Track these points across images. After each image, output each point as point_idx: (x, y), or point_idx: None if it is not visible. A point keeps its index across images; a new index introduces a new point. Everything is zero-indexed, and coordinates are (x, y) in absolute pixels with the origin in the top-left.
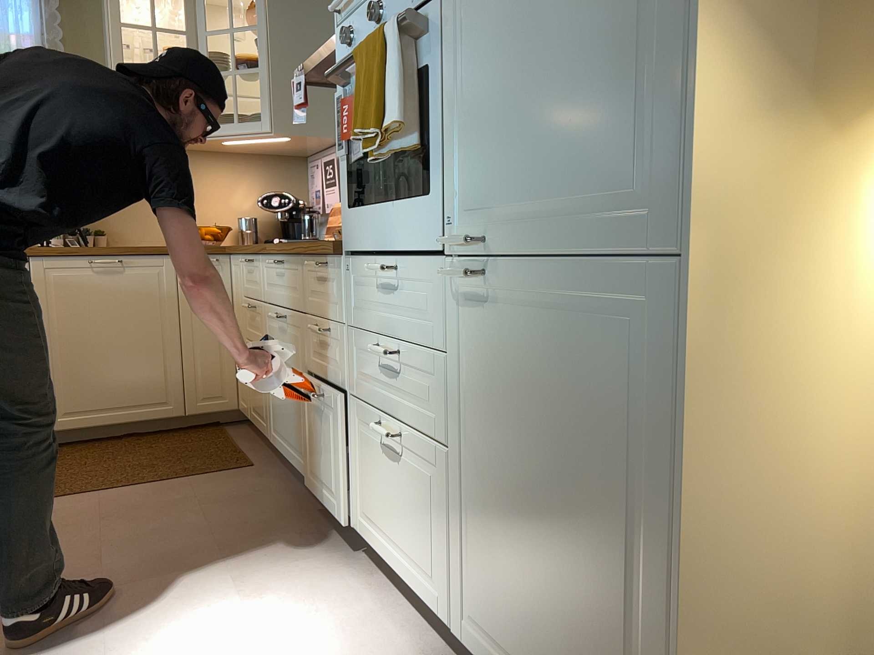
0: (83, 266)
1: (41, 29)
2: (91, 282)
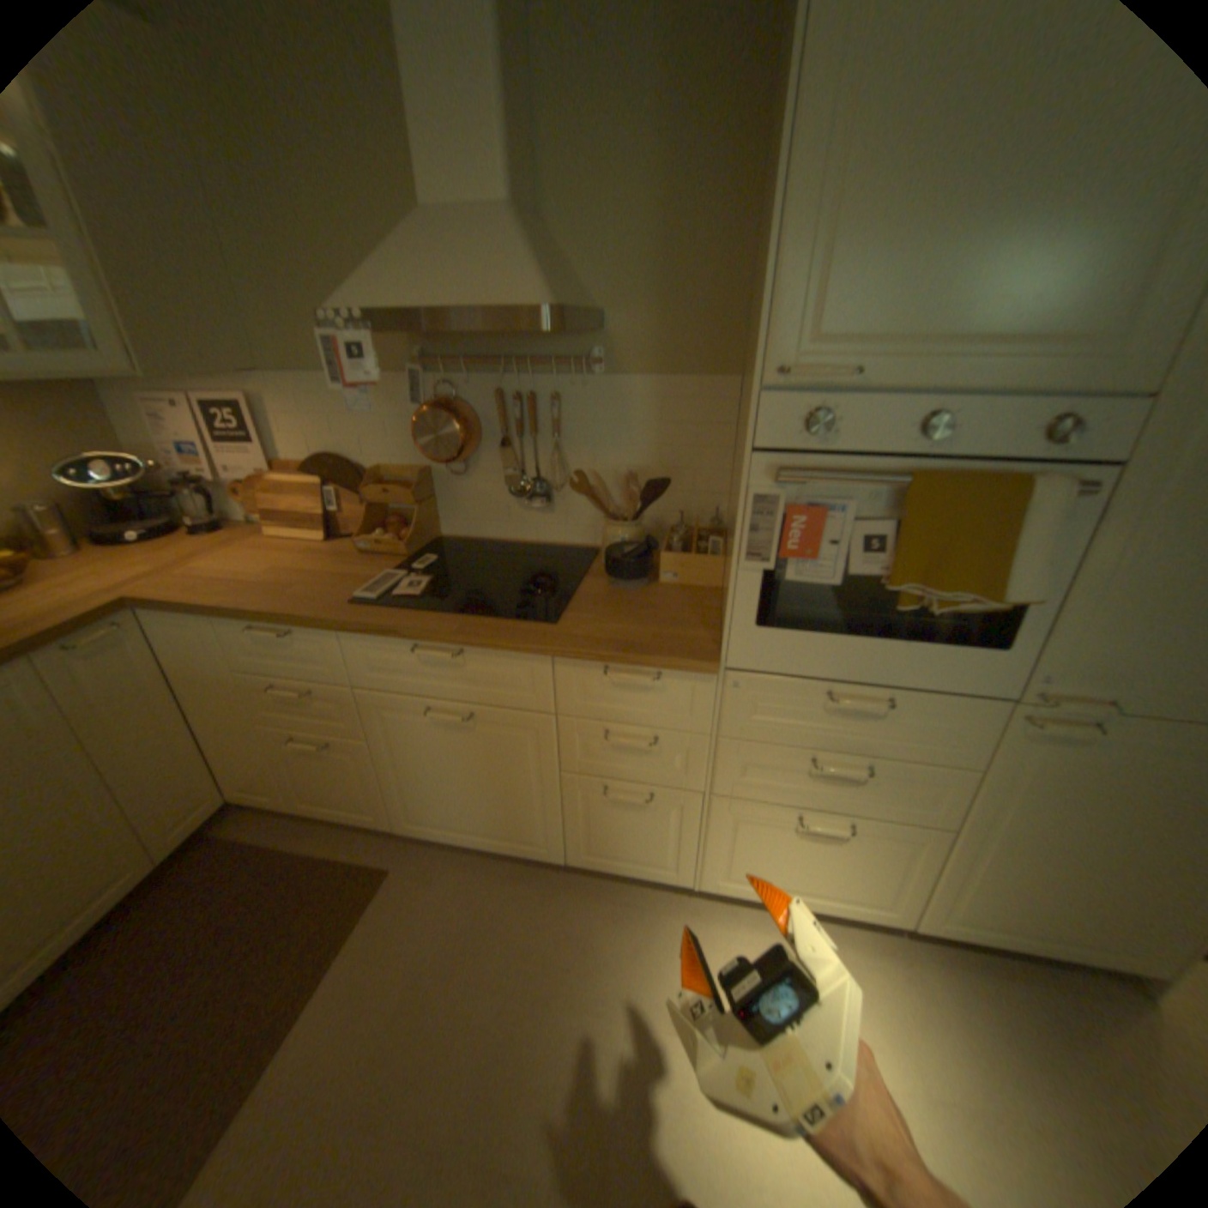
0: None
1: None
2: None
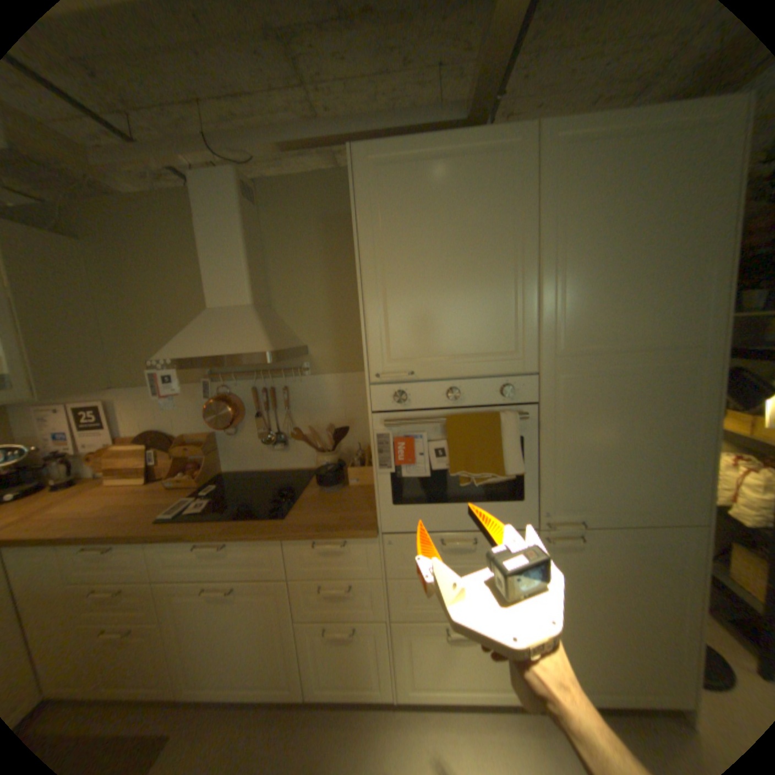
0: None
1: None
2: None
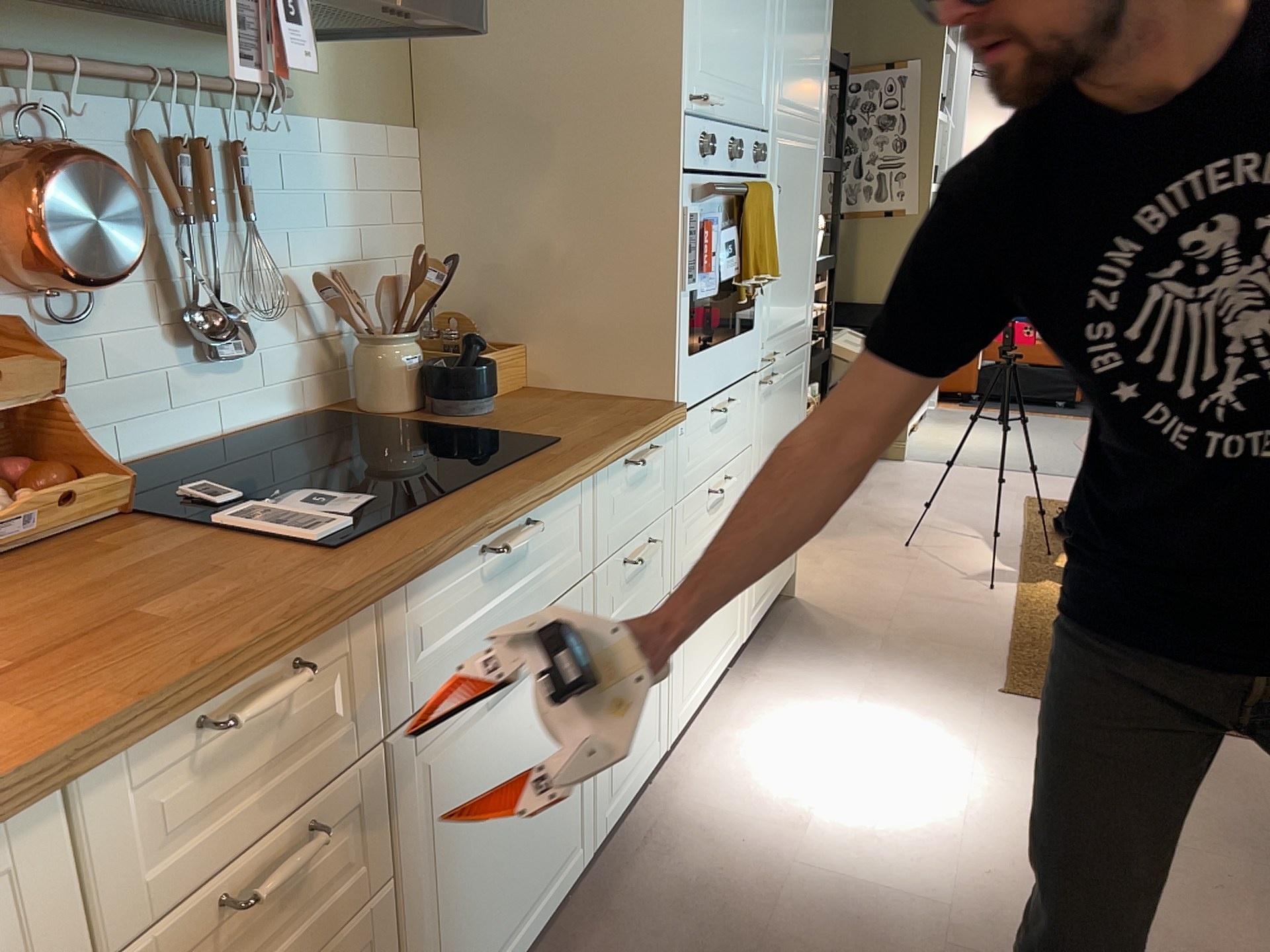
0: None
1: None
2: None
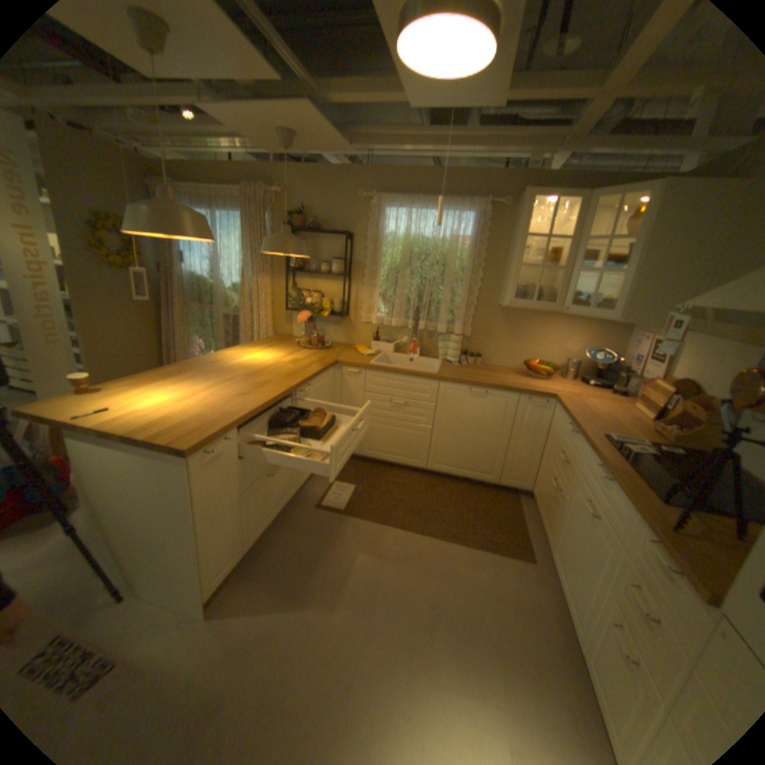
0: (465, 390)
1: (476, 233)
2: (467, 400)
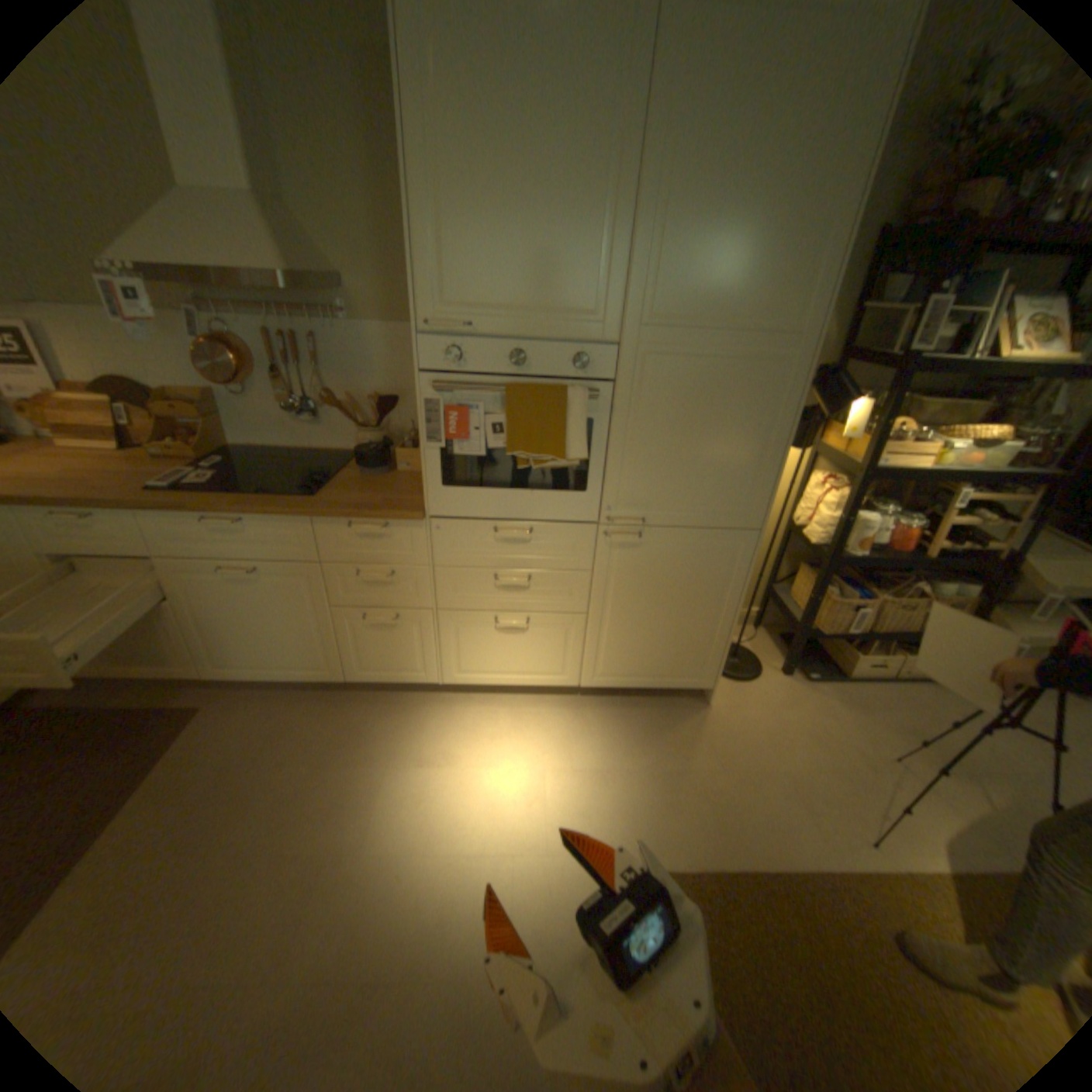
0: None
1: None
2: None
